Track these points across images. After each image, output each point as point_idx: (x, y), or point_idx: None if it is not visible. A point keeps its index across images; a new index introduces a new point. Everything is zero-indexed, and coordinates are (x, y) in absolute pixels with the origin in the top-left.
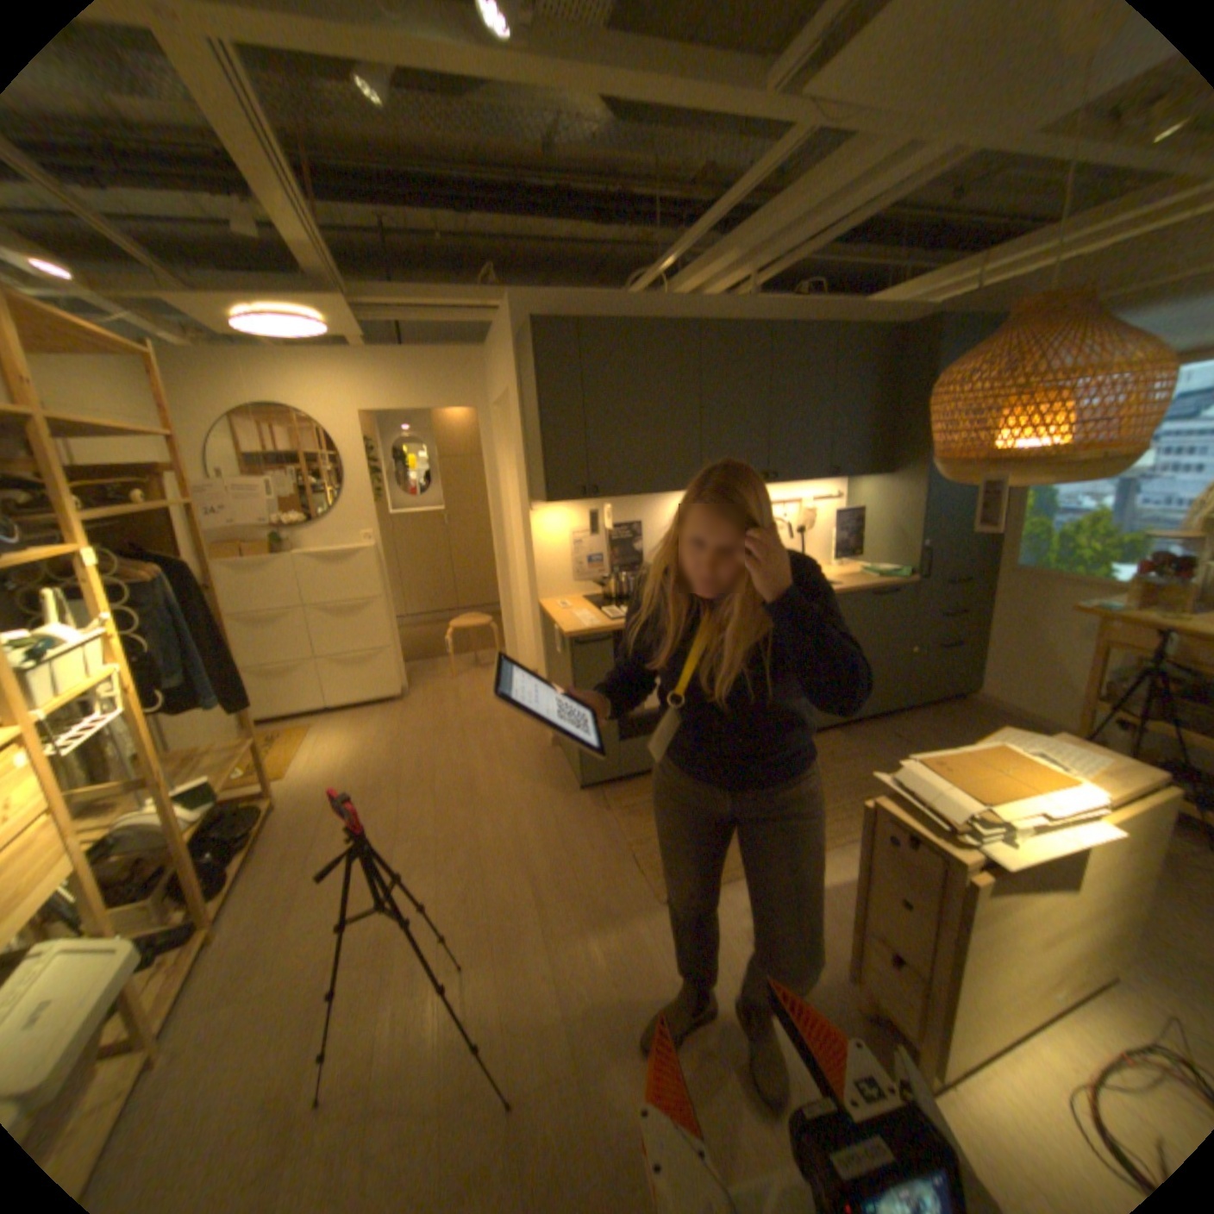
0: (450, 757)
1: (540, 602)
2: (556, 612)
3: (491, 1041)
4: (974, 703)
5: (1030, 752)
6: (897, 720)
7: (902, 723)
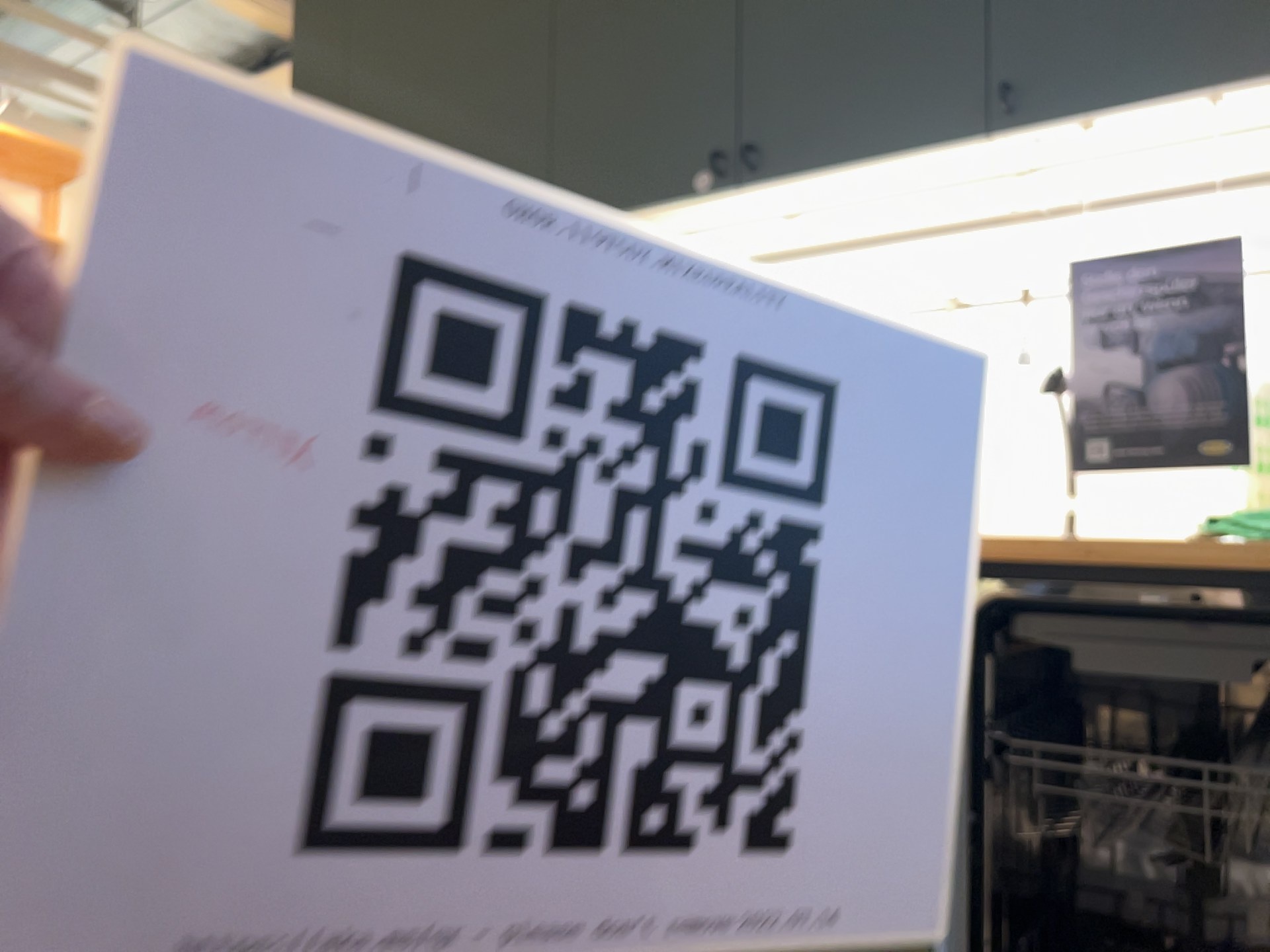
0: None
1: None
2: None
3: None
4: None
5: None
6: None
7: None
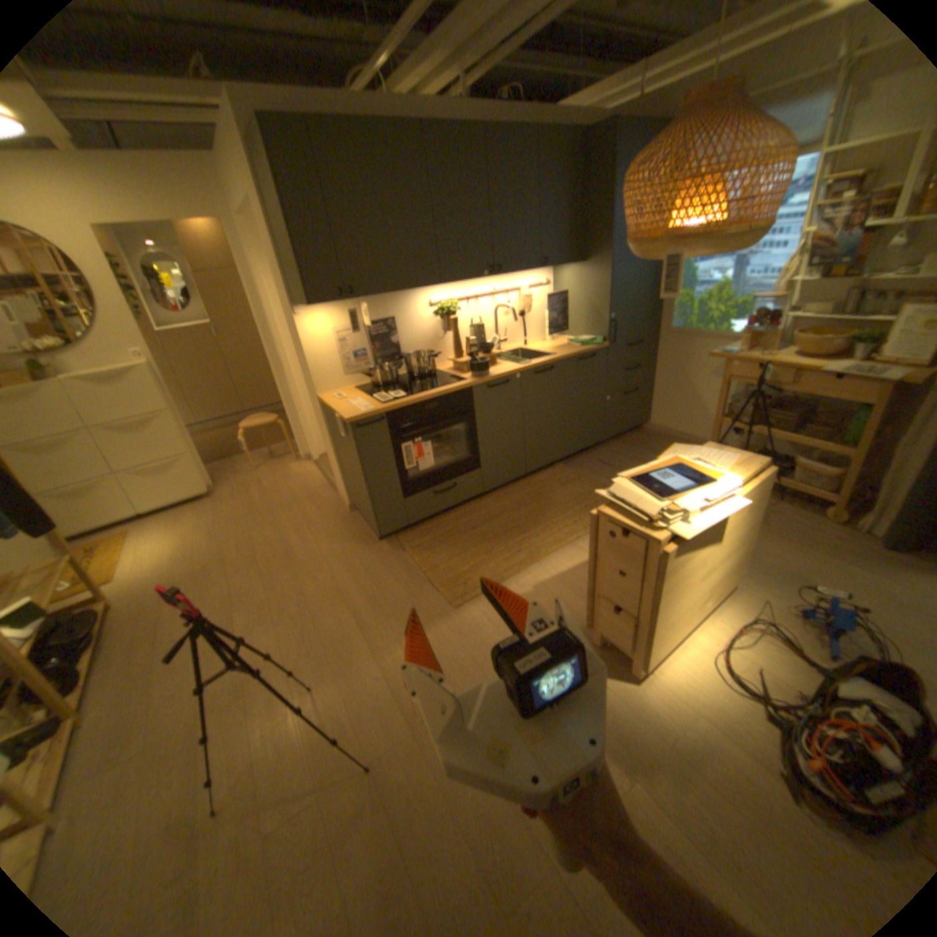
0: (264, 535)
1: (318, 396)
2: (334, 402)
3: (344, 731)
4: (644, 430)
5: (689, 458)
6: (597, 450)
7: (601, 452)
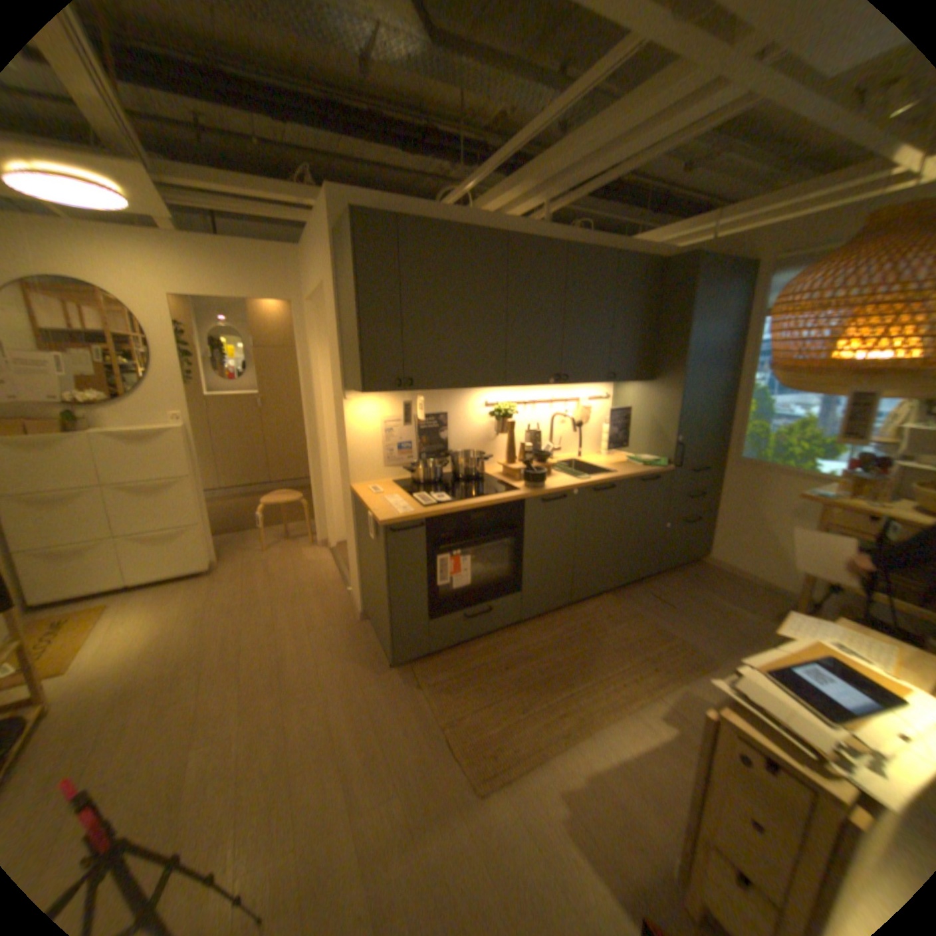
0: (257, 641)
1: (352, 485)
2: (369, 496)
3: None
4: (705, 565)
5: (827, 641)
6: (652, 582)
7: (657, 585)
